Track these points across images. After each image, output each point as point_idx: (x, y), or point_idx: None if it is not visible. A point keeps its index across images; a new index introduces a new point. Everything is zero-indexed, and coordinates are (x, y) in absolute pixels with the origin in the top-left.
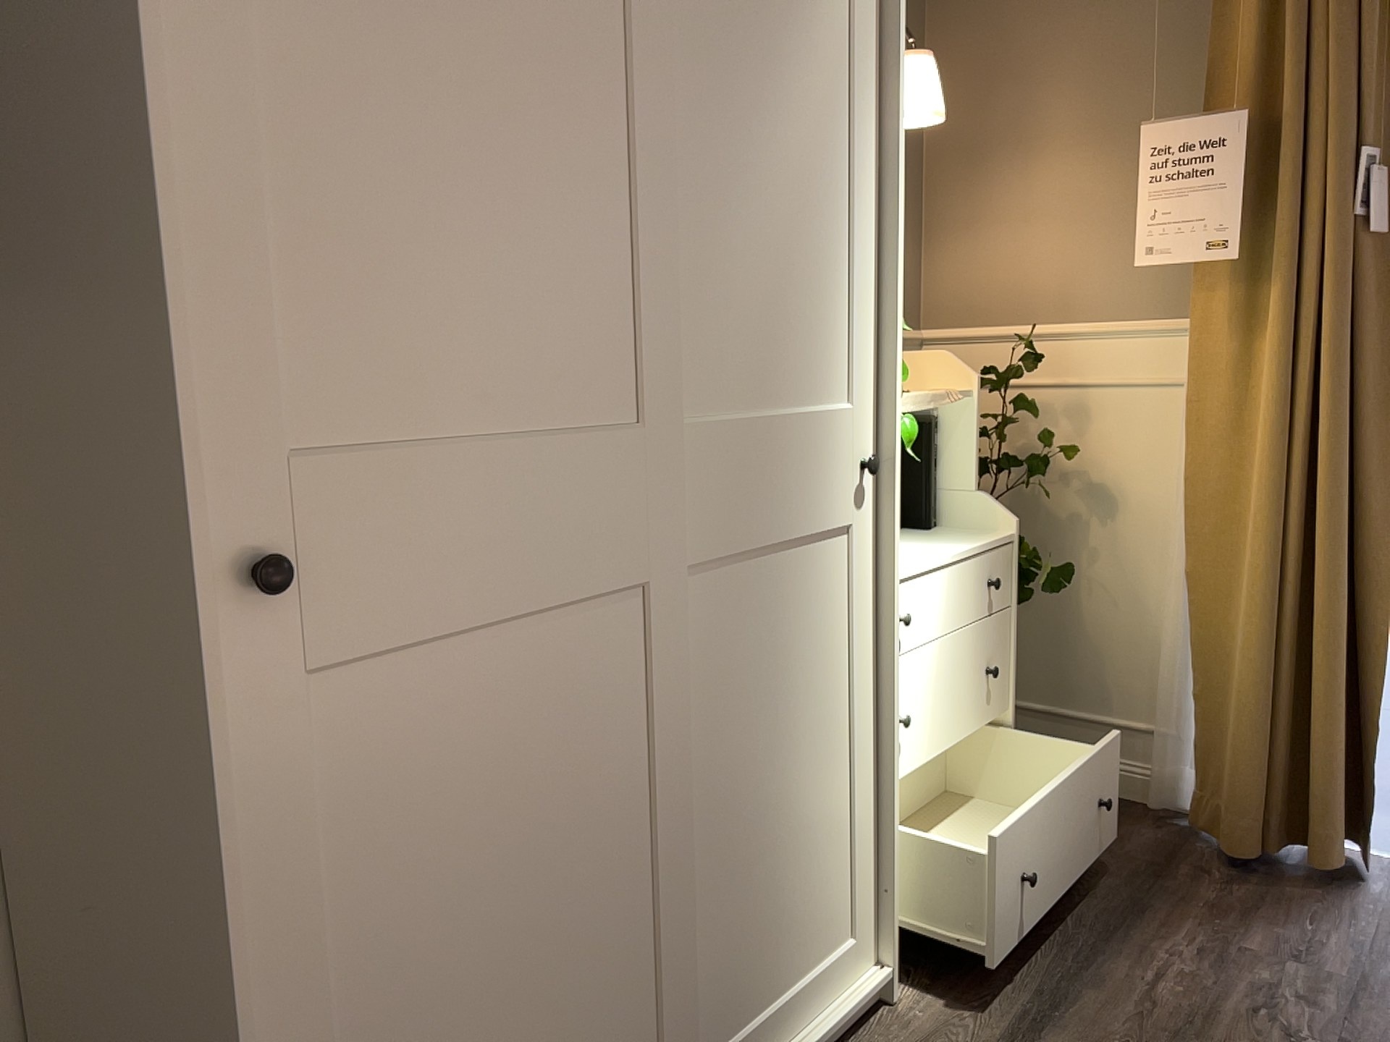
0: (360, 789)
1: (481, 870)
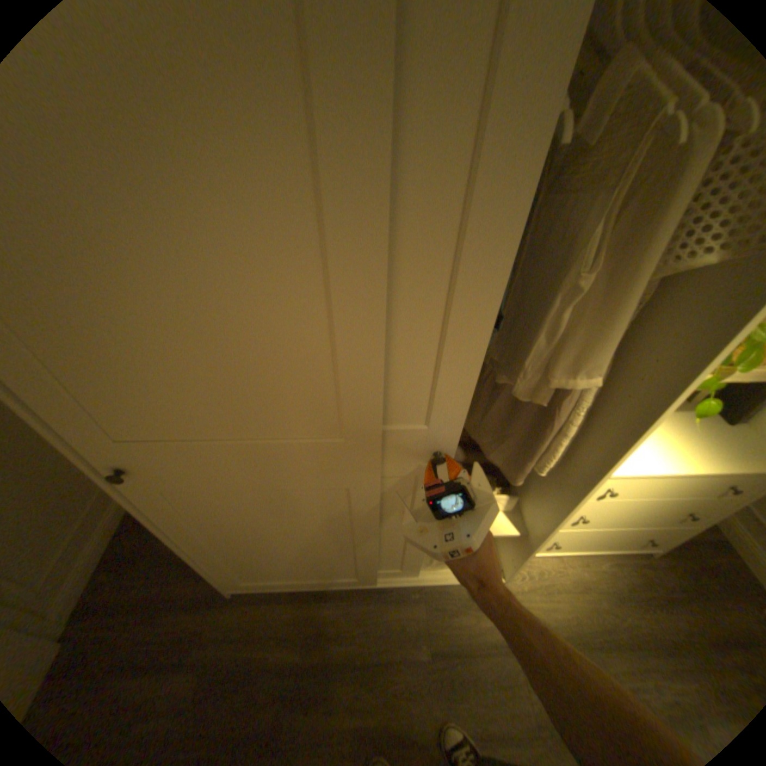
0: (172, 521)
1: (245, 539)
